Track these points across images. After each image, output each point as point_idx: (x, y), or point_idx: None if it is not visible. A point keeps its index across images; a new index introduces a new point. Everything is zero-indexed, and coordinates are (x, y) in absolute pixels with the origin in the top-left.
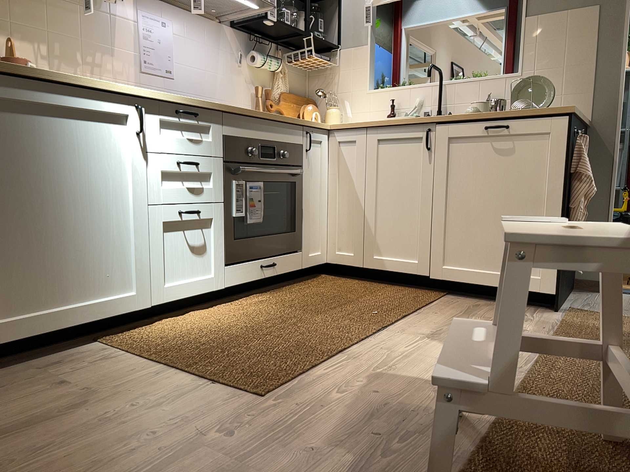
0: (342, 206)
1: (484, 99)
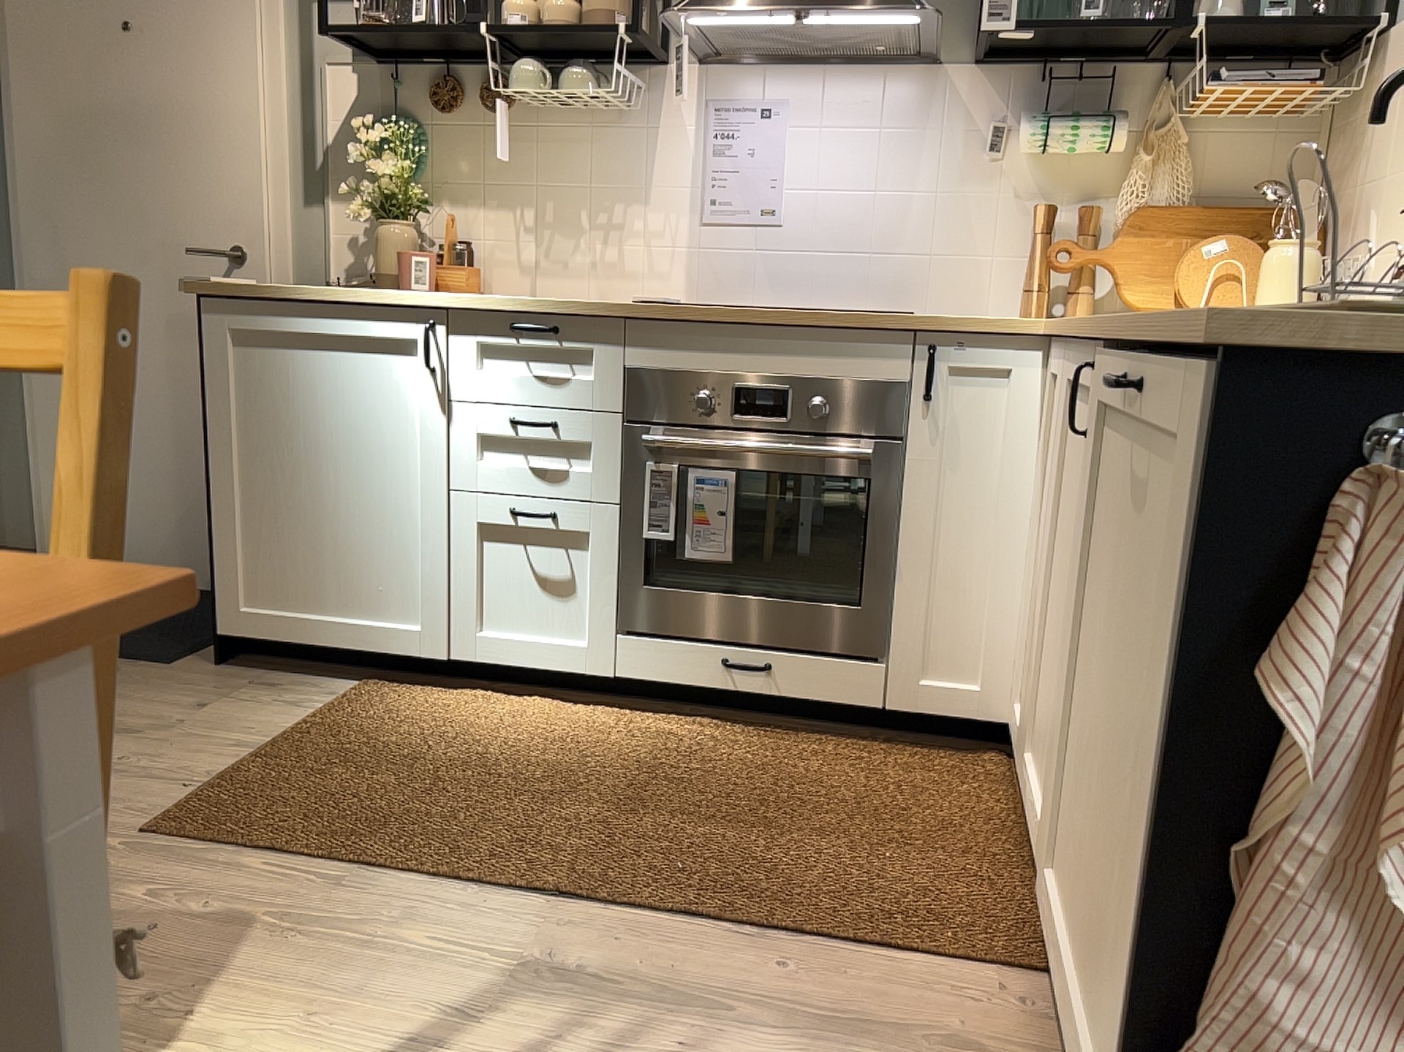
0: (1038, 577)
1: None
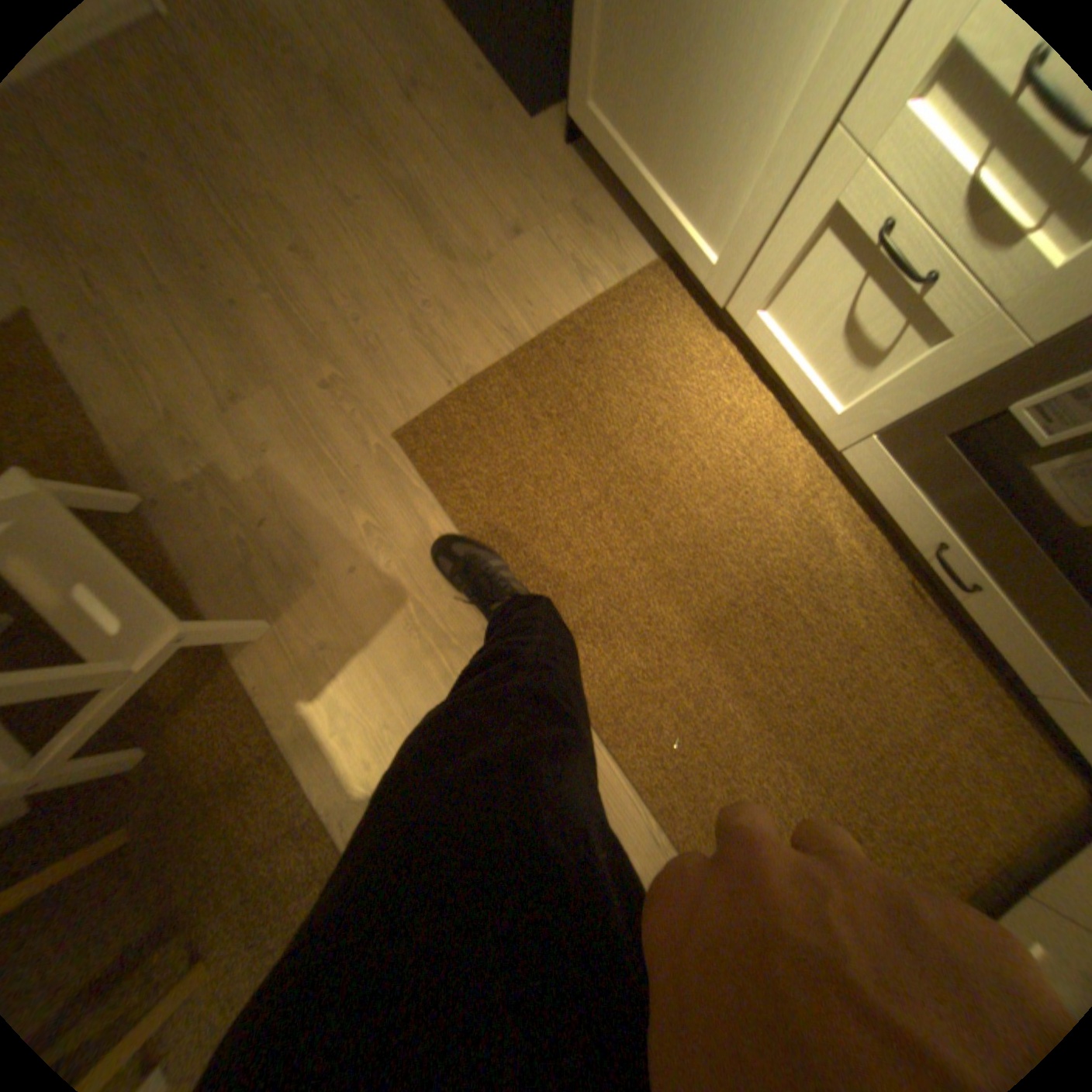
0: None
1: None
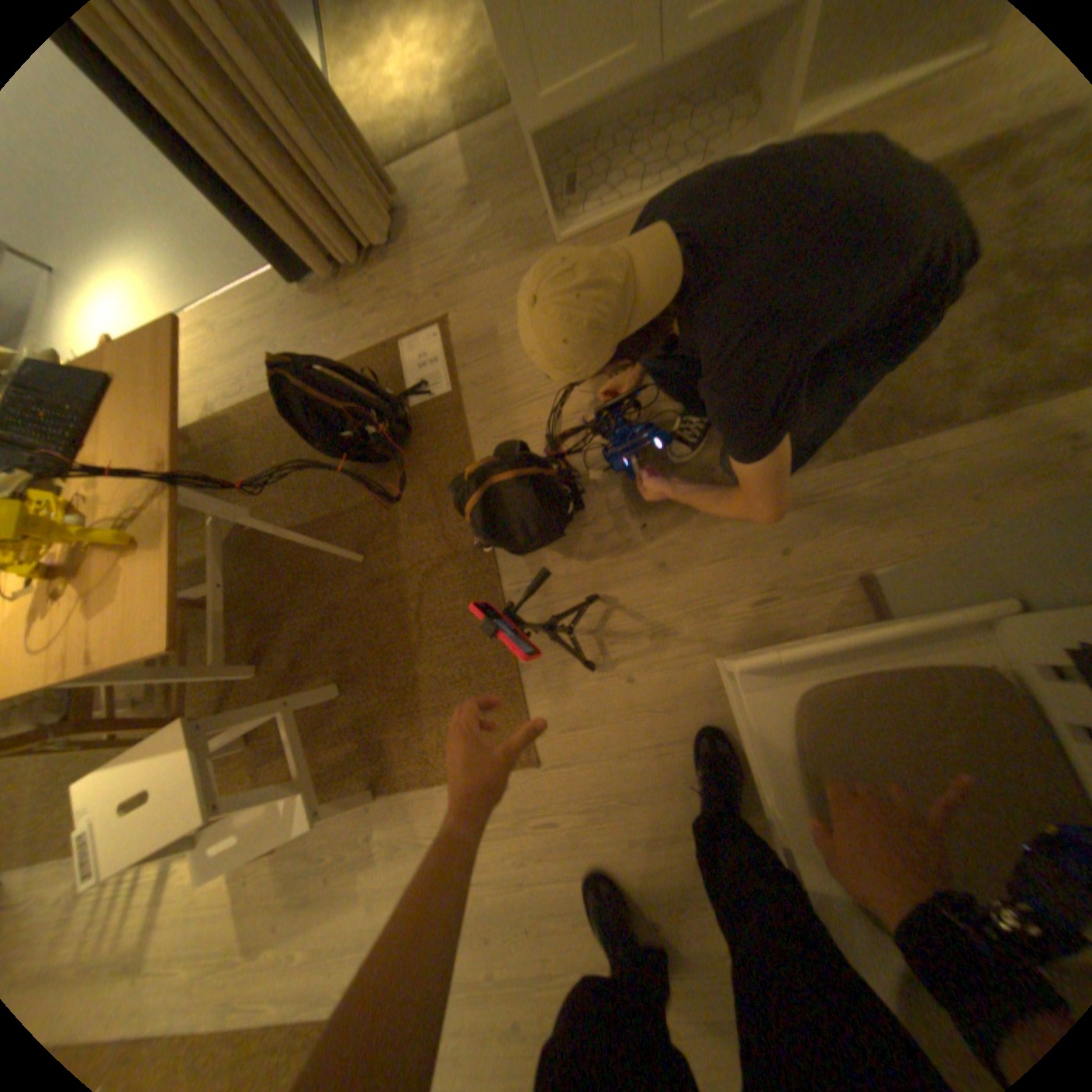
0: None
1: None
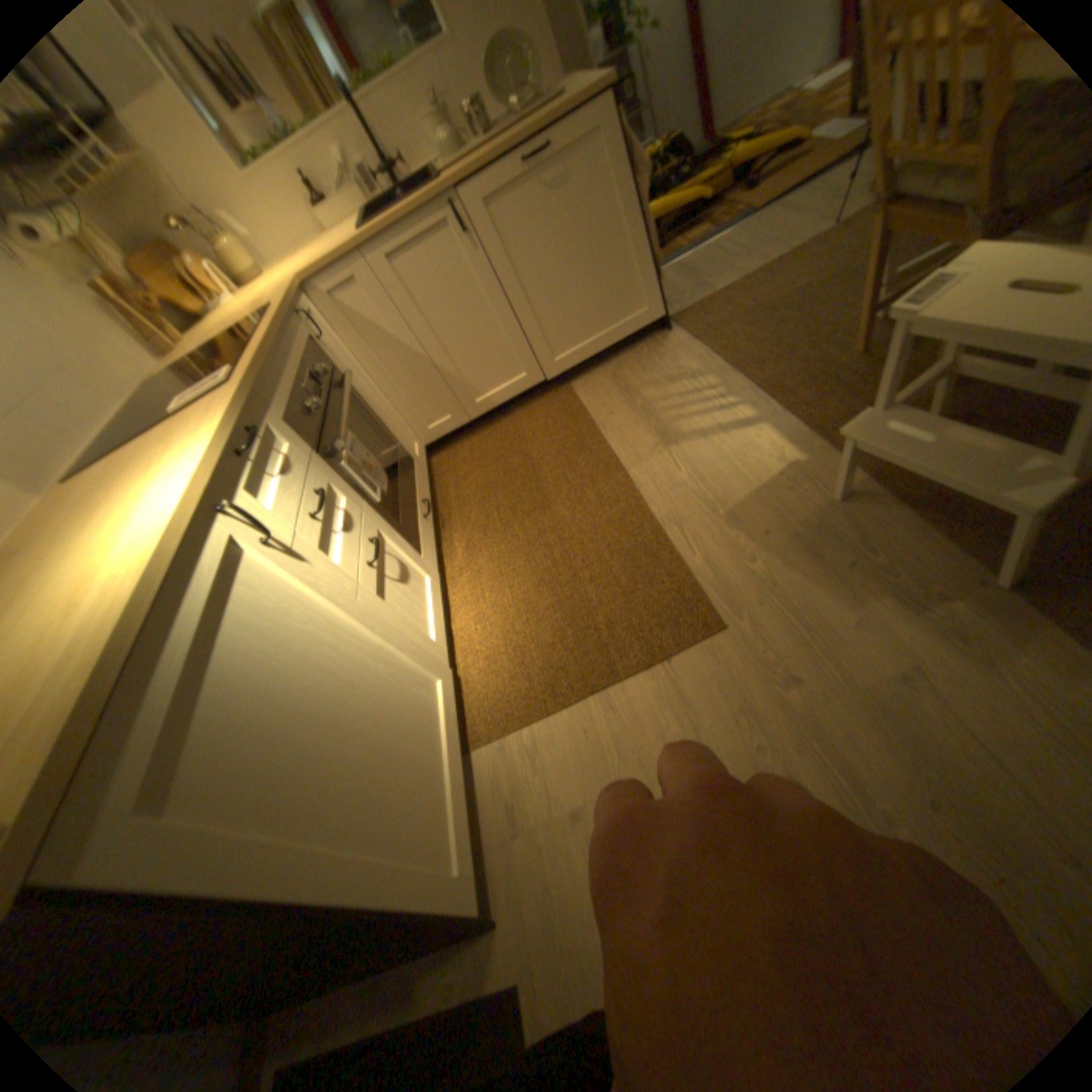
0: (397, 377)
1: (426, 104)
